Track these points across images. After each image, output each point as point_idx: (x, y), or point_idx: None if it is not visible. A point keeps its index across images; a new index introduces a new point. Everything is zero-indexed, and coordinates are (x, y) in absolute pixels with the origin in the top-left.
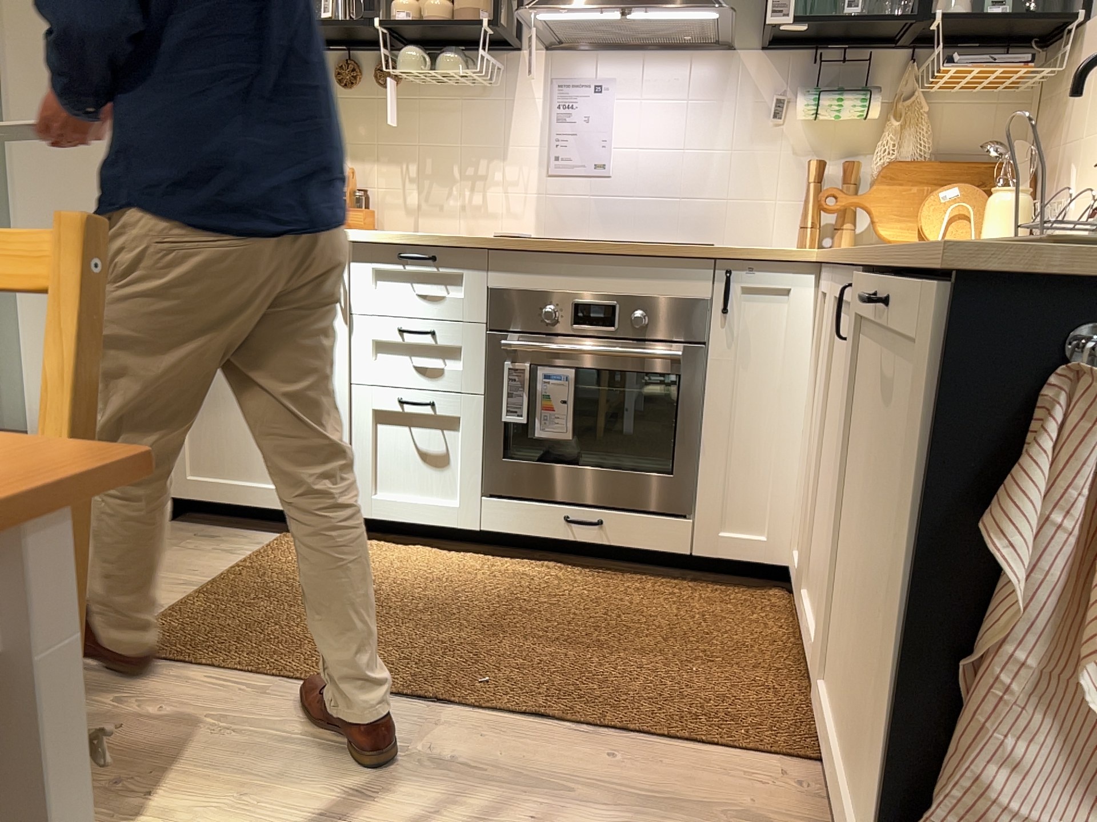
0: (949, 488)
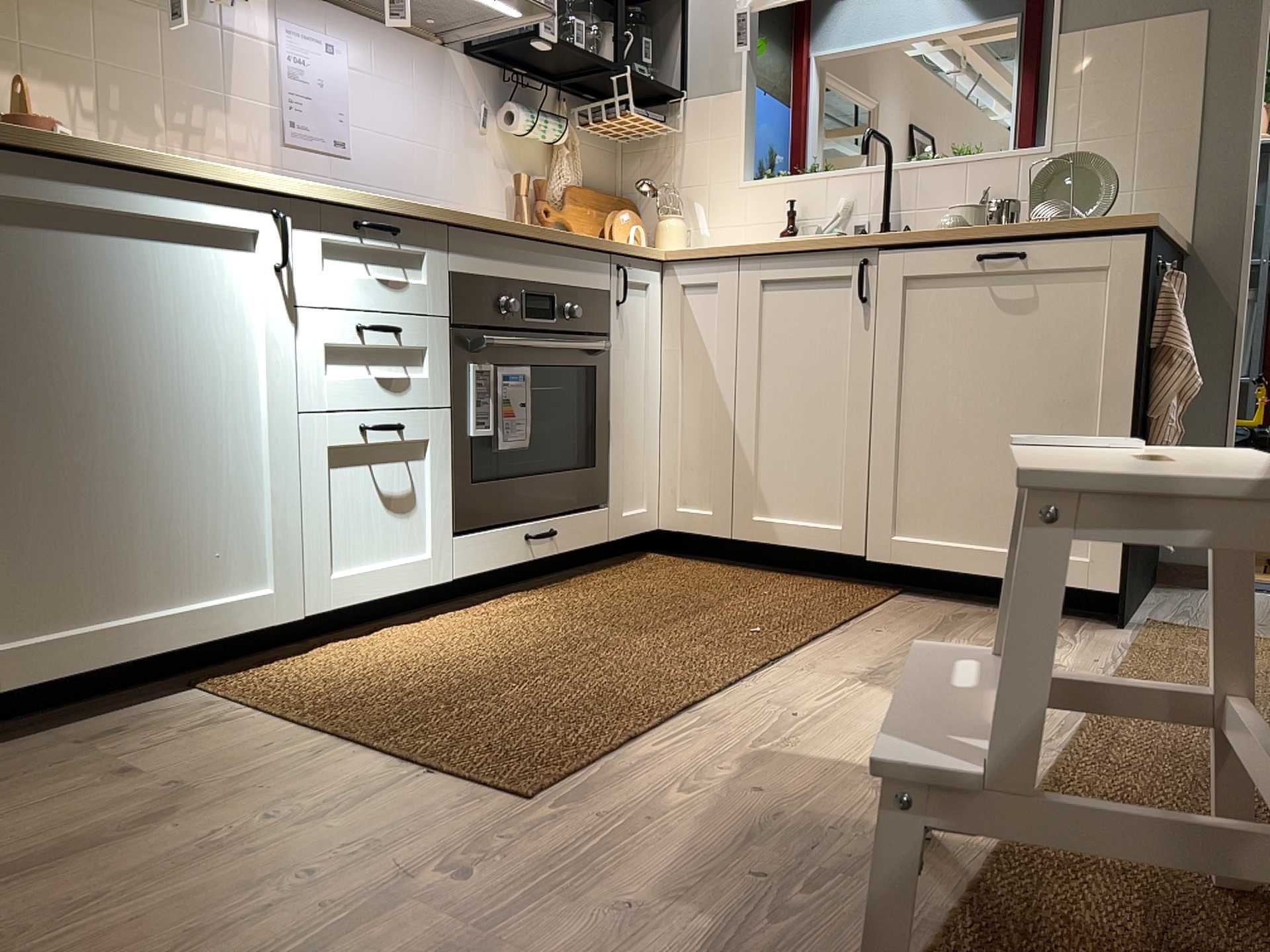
0: (1141, 326)
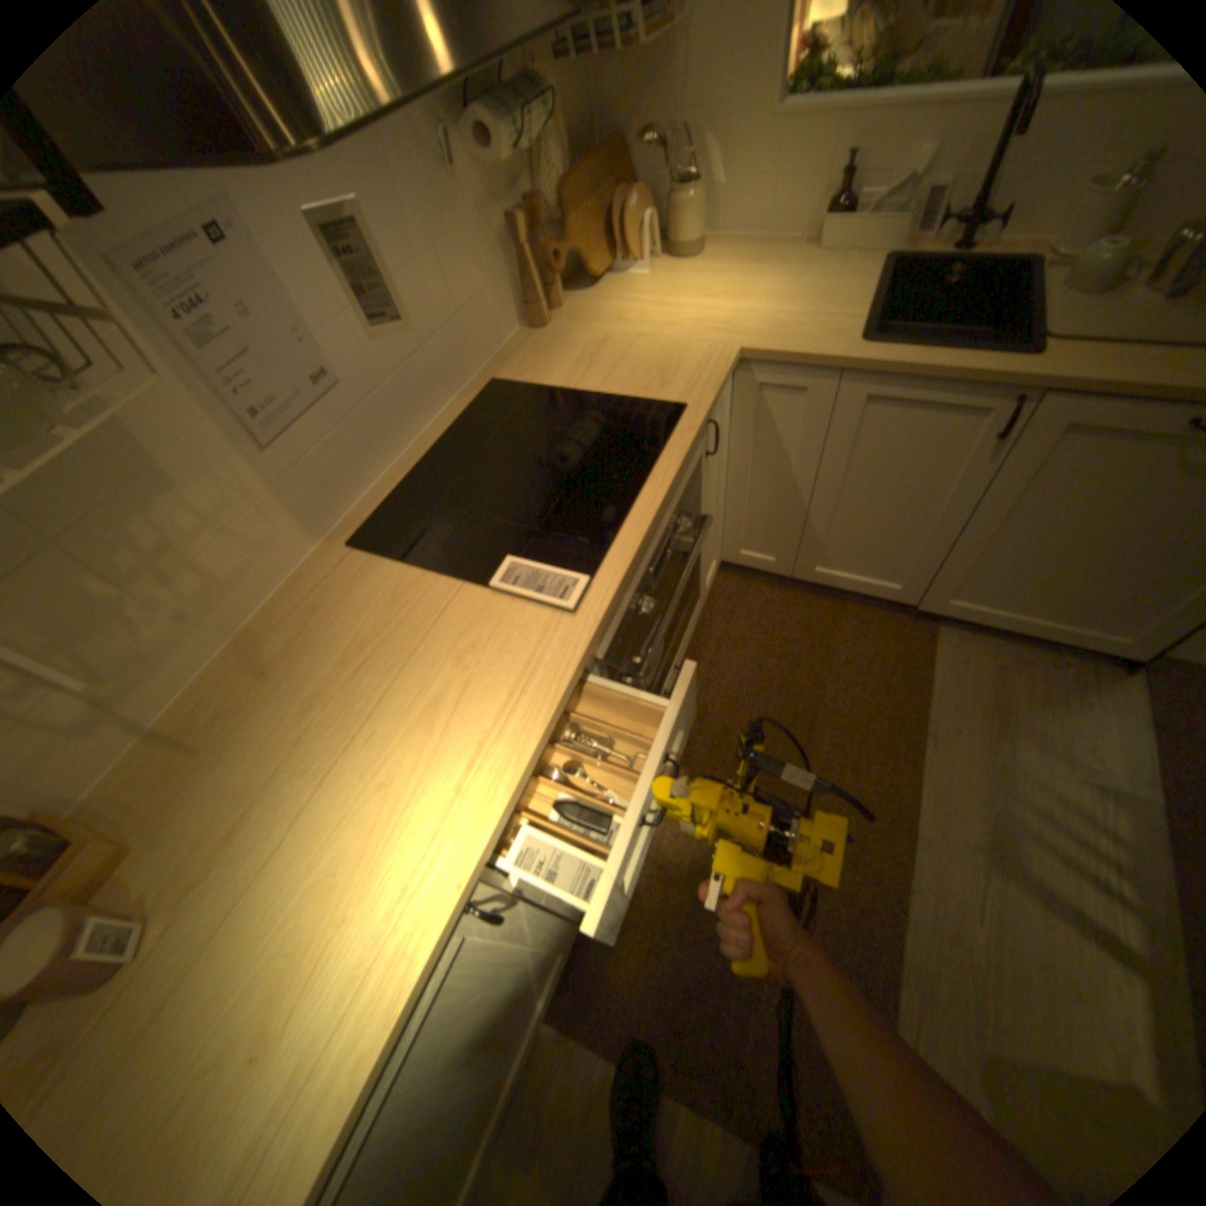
0: None
